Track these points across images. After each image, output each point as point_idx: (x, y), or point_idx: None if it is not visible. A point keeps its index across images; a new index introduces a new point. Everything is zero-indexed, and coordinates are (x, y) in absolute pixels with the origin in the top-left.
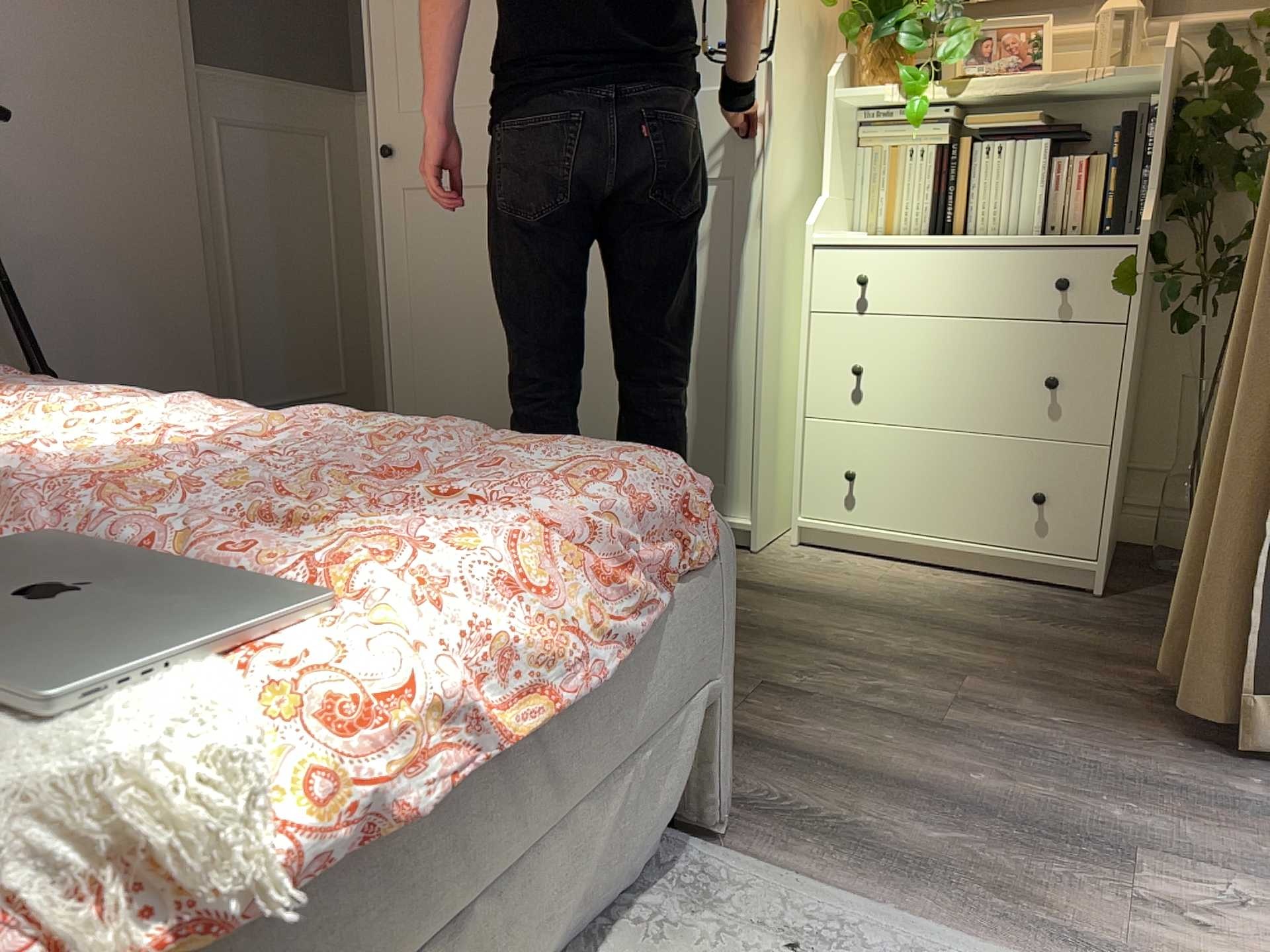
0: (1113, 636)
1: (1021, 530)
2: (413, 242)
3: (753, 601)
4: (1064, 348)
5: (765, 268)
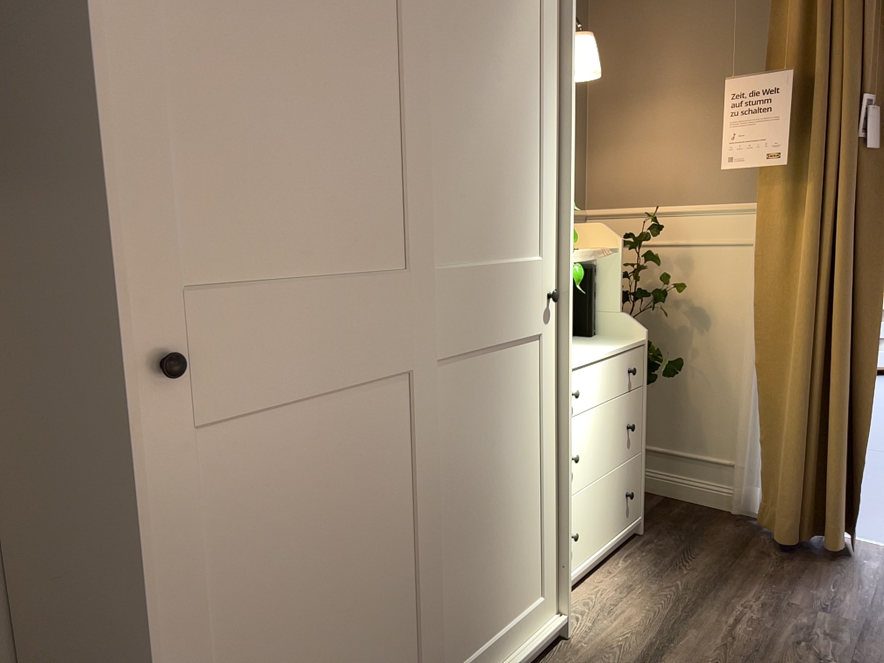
0: (697, 546)
1: (623, 518)
2: (214, 513)
3: (681, 658)
4: (631, 406)
5: (569, 403)
